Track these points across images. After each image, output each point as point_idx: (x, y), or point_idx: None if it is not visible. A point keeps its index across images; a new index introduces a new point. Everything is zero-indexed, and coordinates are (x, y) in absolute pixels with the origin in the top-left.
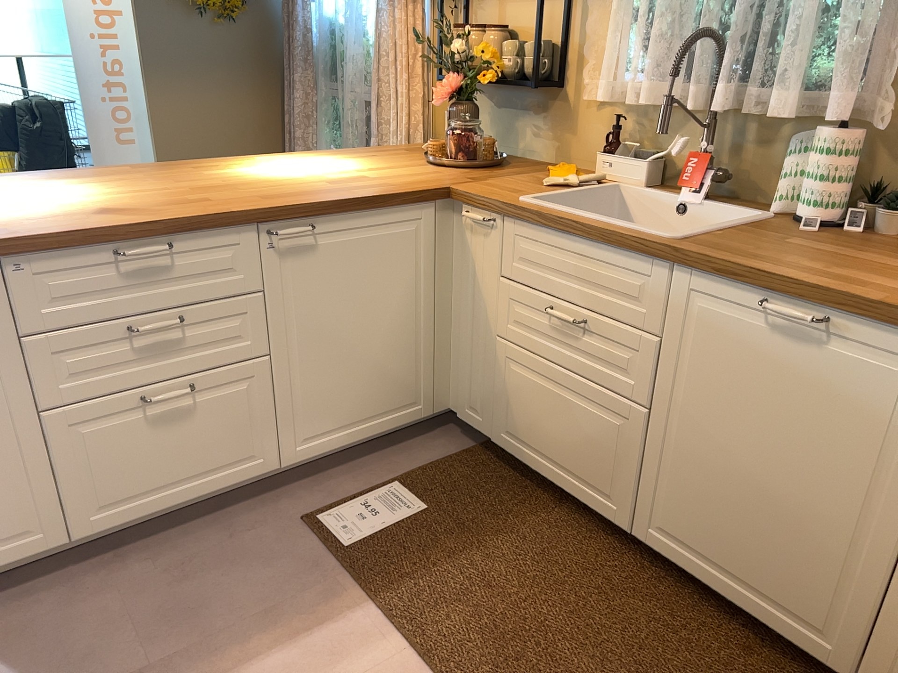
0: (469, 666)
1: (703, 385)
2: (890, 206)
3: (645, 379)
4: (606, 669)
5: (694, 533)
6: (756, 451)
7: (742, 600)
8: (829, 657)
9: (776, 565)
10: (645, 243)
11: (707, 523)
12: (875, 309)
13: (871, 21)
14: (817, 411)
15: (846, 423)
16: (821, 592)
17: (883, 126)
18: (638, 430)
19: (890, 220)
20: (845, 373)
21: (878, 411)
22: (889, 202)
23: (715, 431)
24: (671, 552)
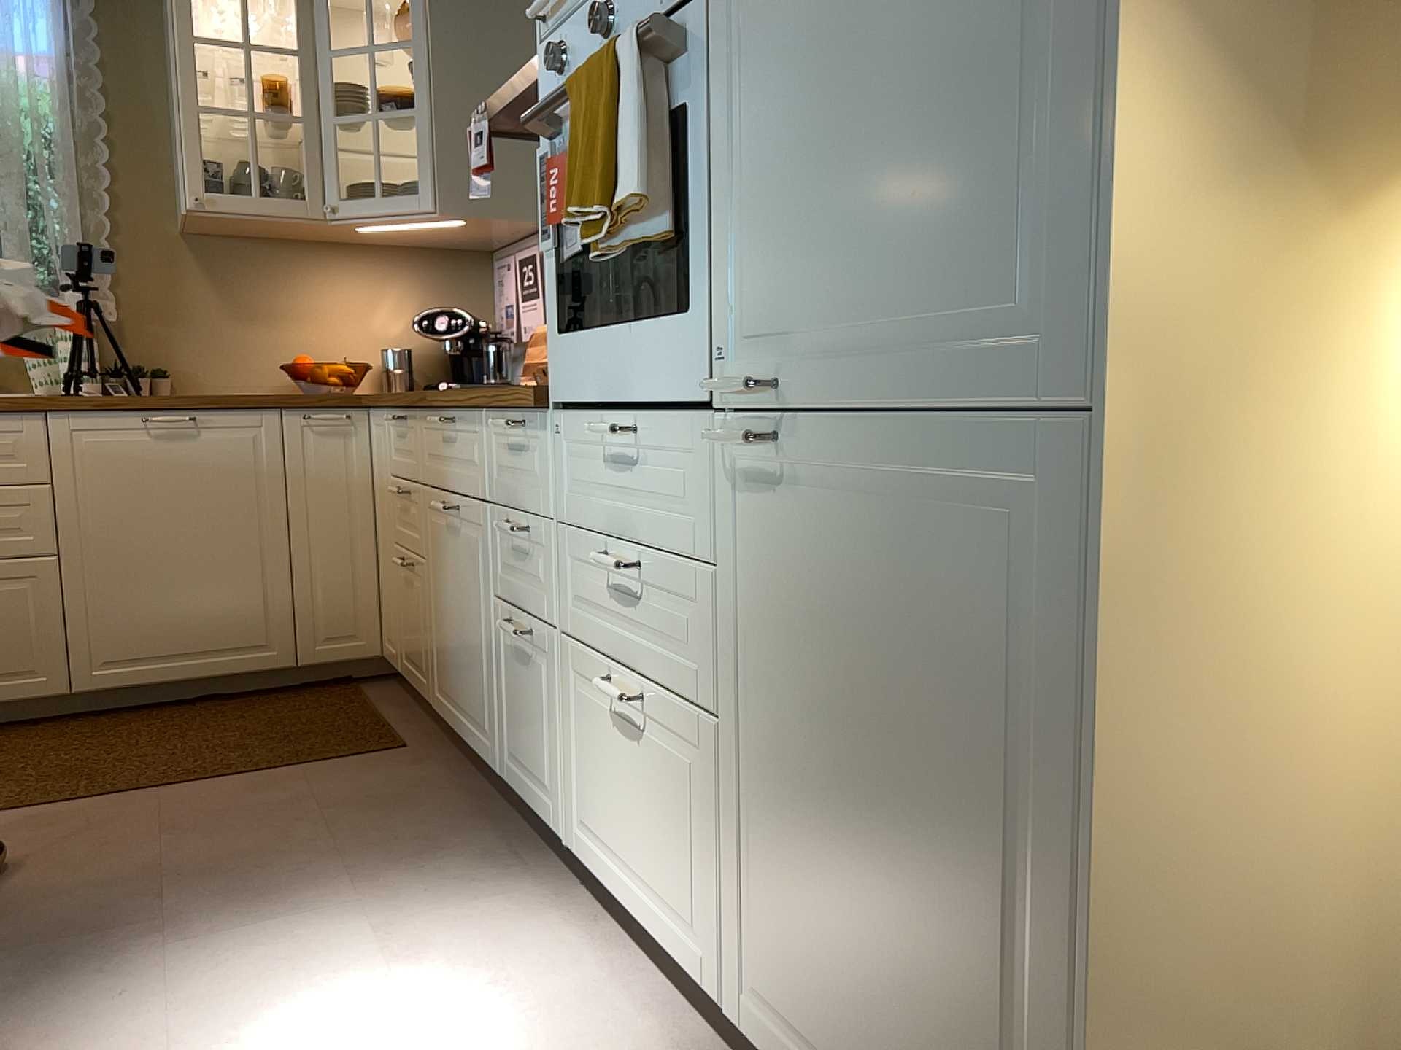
0: (65, 792)
1: (108, 506)
2: (140, 373)
3: (45, 528)
4: (158, 747)
5: (140, 643)
6: (172, 537)
7: (201, 669)
8: (275, 660)
9: (217, 618)
10: (10, 402)
11: (149, 625)
12: (222, 400)
13: (78, 240)
14: (207, 484)
15: (228, 483)
16: (254, 614)
17: (112, 317)
18: (50, 581)
19: (144, 383)
20: (216, 449)
21: (244, 465)
22: (136, 371)
23: (132, 540)
24: (122, 678)
